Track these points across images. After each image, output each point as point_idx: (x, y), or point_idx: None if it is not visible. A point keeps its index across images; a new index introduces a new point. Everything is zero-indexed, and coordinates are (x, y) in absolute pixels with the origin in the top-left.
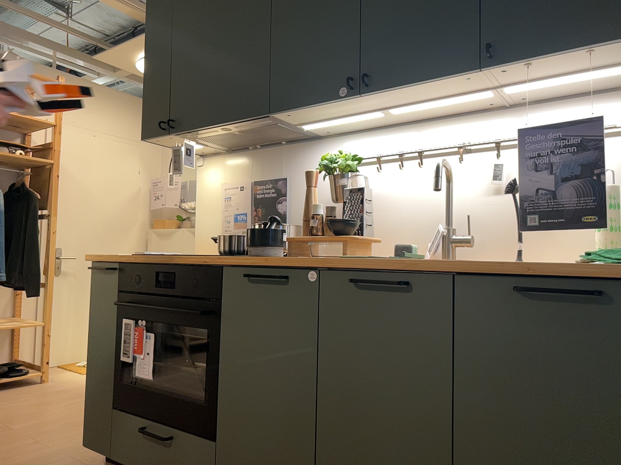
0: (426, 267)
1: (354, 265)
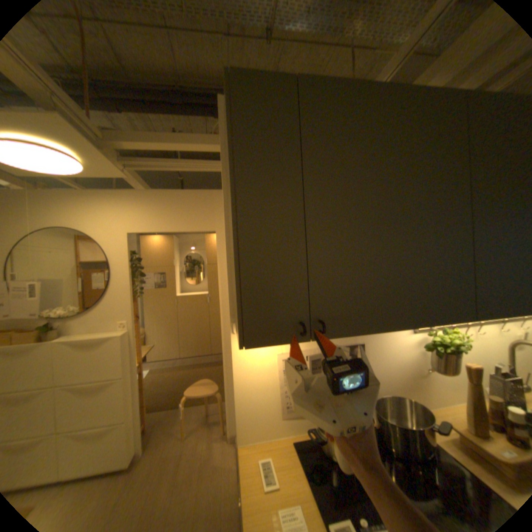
0: None
1: None
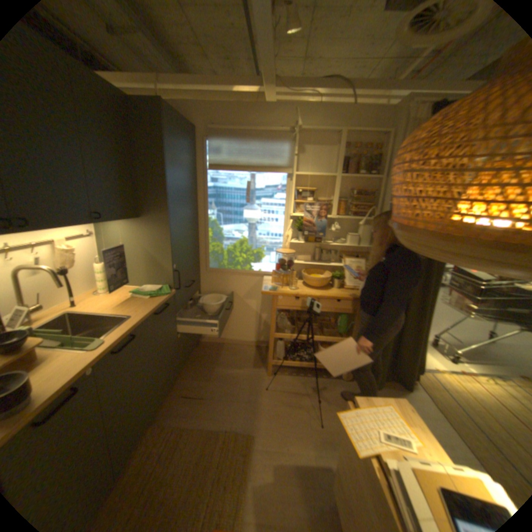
0: (137, 325)
1: (113, 346)
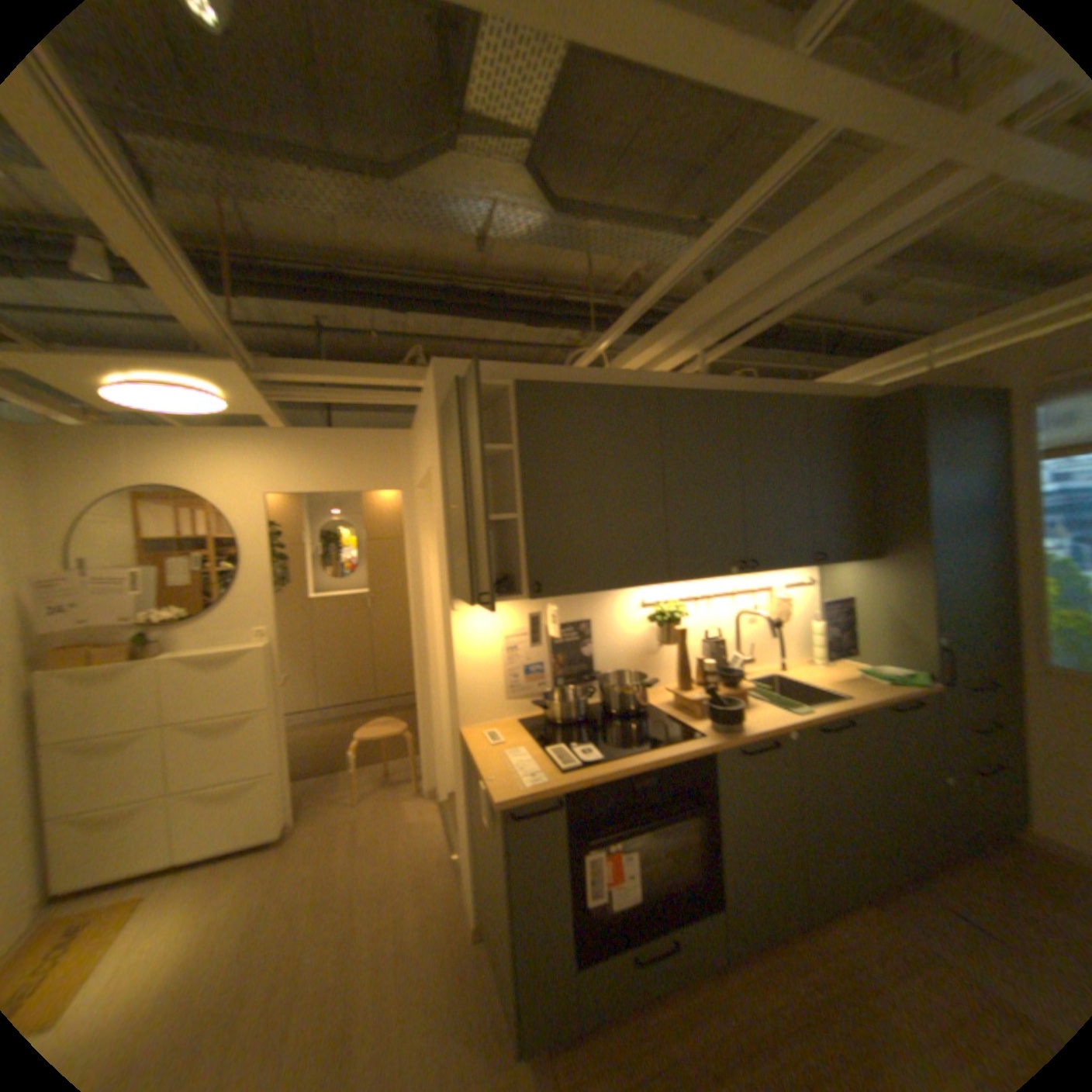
0: (860, 710)
1: (823, 720)
